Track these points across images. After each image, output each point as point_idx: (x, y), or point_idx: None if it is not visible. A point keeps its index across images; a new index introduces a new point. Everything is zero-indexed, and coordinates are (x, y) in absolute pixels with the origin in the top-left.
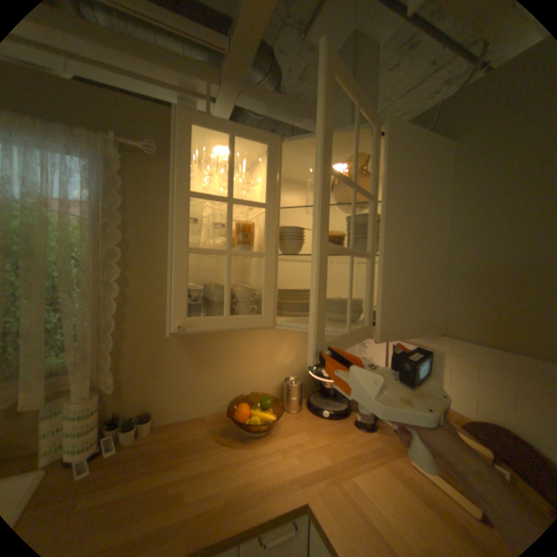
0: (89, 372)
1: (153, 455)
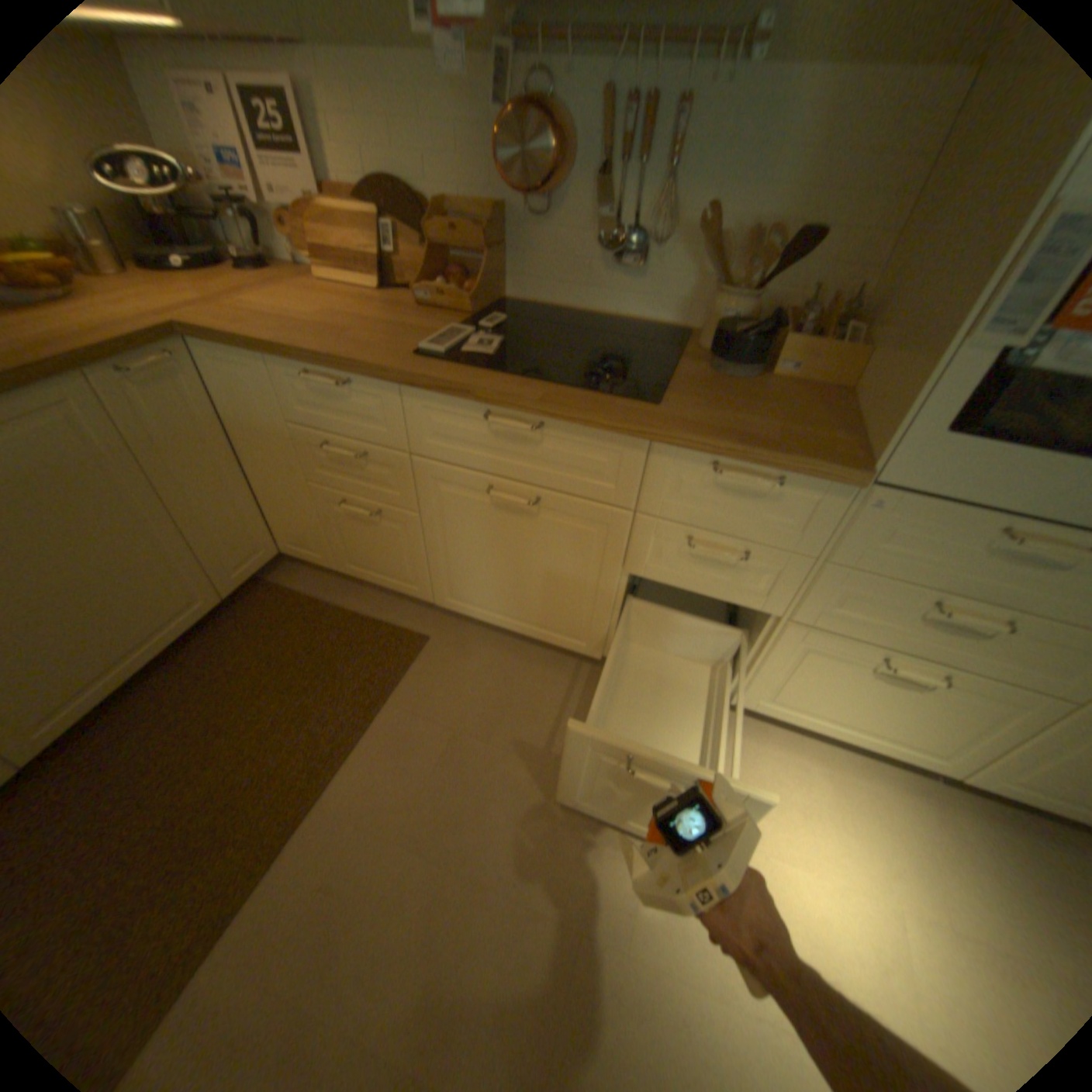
0: None
1: None
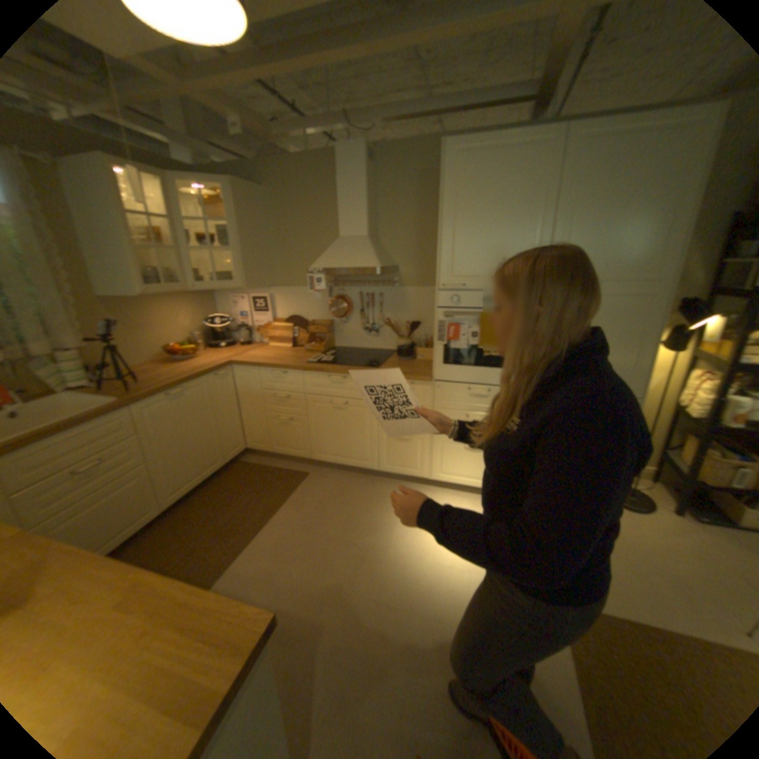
0: (70, 333)
1: (134, 376)
